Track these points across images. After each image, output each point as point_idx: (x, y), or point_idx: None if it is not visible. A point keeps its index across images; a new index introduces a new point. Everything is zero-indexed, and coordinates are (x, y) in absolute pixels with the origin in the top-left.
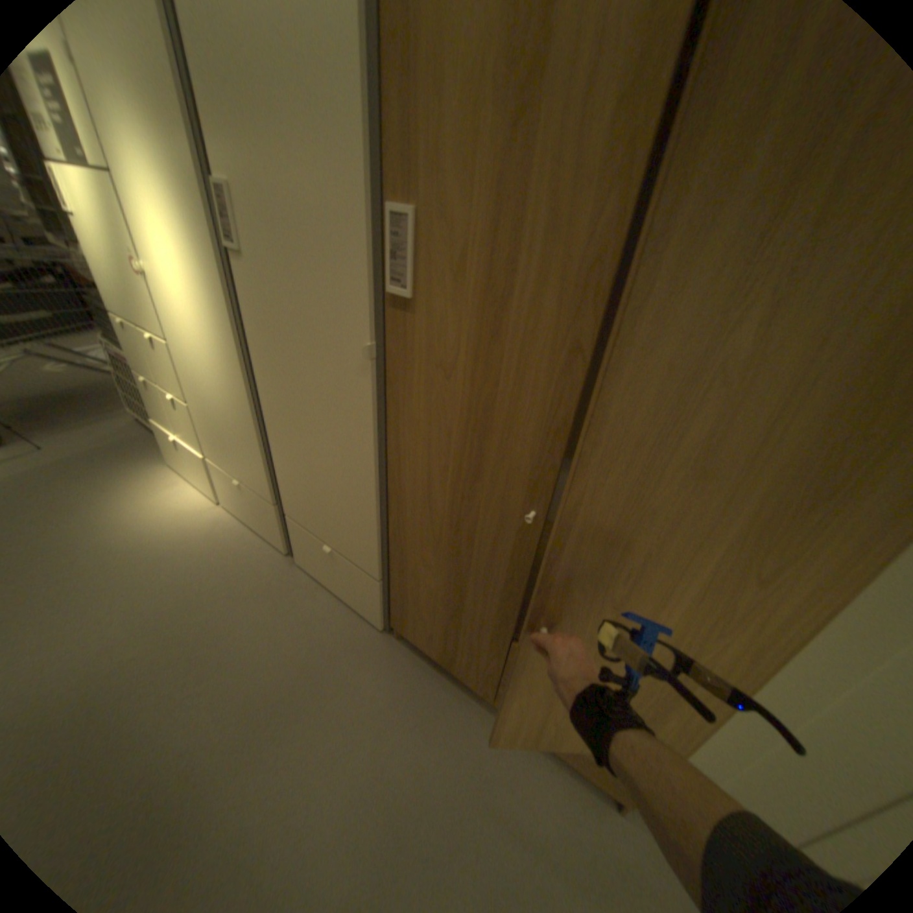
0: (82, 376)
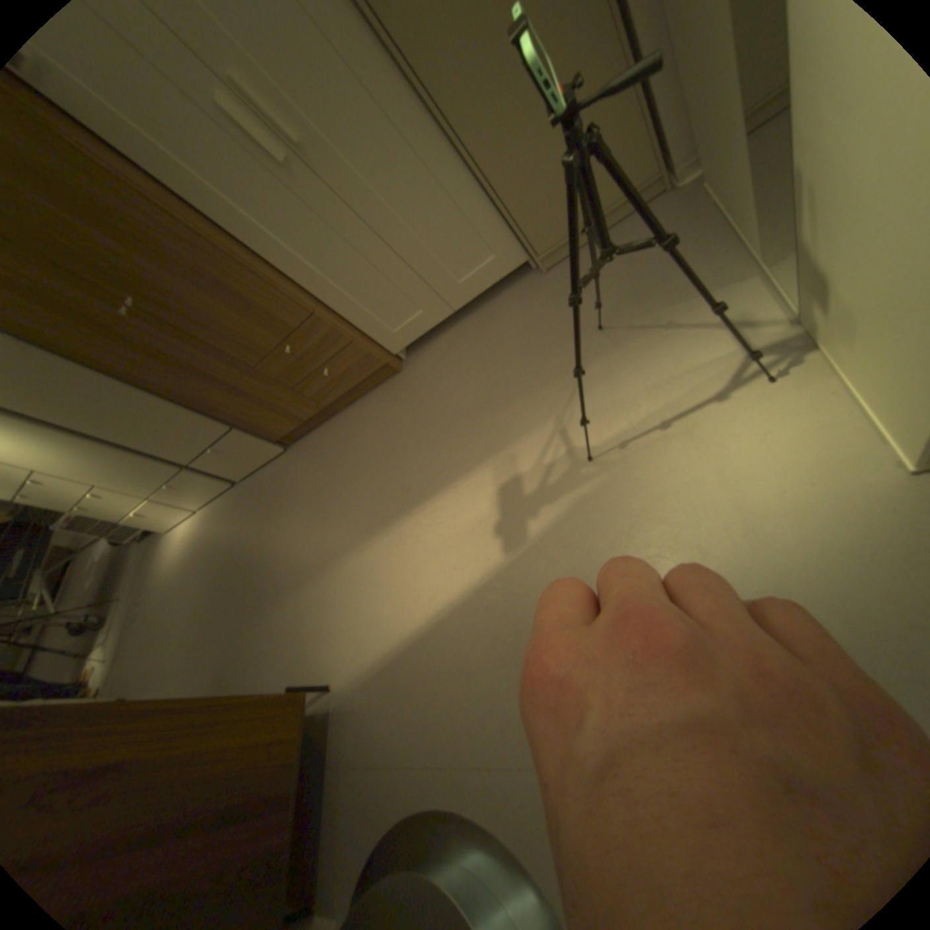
0: (103, 567)
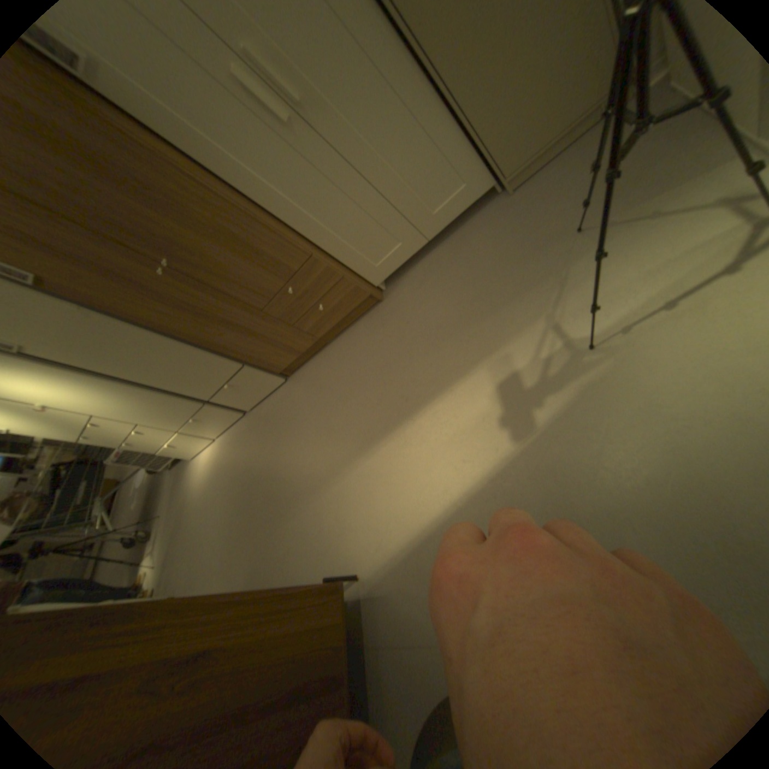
0: (142, 492)
